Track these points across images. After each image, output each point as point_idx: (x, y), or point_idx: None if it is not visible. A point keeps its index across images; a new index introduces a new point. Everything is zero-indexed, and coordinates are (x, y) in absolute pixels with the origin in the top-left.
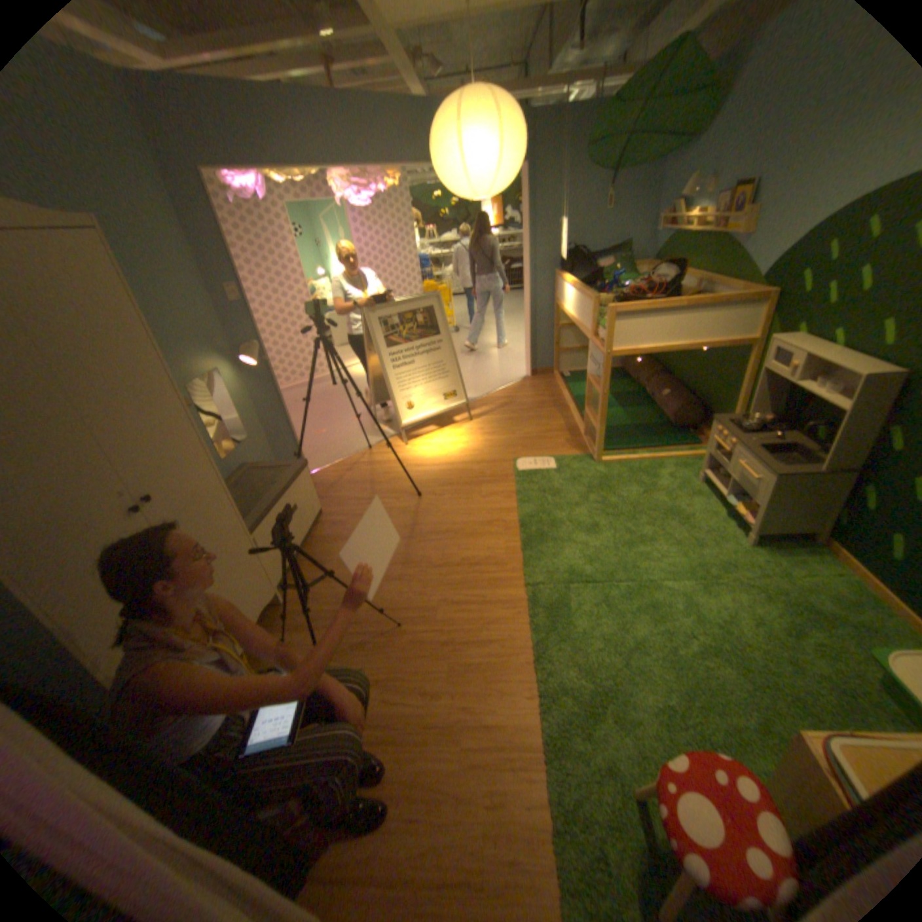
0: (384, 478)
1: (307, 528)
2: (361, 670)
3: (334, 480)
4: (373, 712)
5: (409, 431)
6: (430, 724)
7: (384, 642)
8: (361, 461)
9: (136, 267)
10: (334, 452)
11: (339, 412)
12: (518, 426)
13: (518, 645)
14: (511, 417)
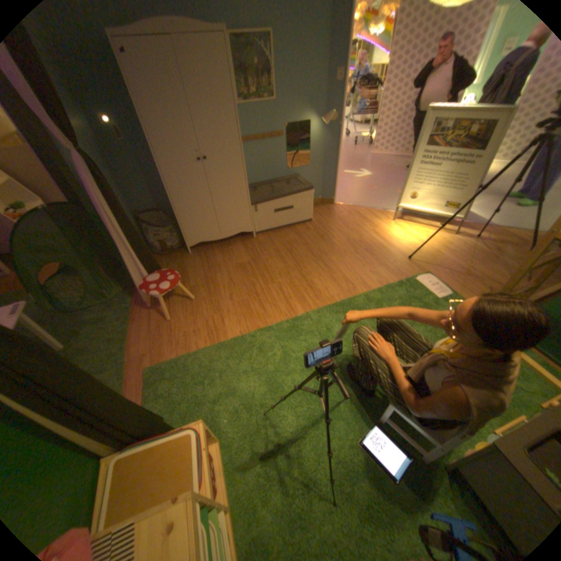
0: (354, 227)
1: (294, 221)
2: (235, 274)
3: (337, 212)
4: (219, 285)
5: (410, 215)
6: (219, 303)
7: (249, 275)
8: (361, 213)
9: (288, 51)
10: (360, 201)
11: (400, 183)
12: (483, 262)
13: (267, 321)
14: (492, 253)
